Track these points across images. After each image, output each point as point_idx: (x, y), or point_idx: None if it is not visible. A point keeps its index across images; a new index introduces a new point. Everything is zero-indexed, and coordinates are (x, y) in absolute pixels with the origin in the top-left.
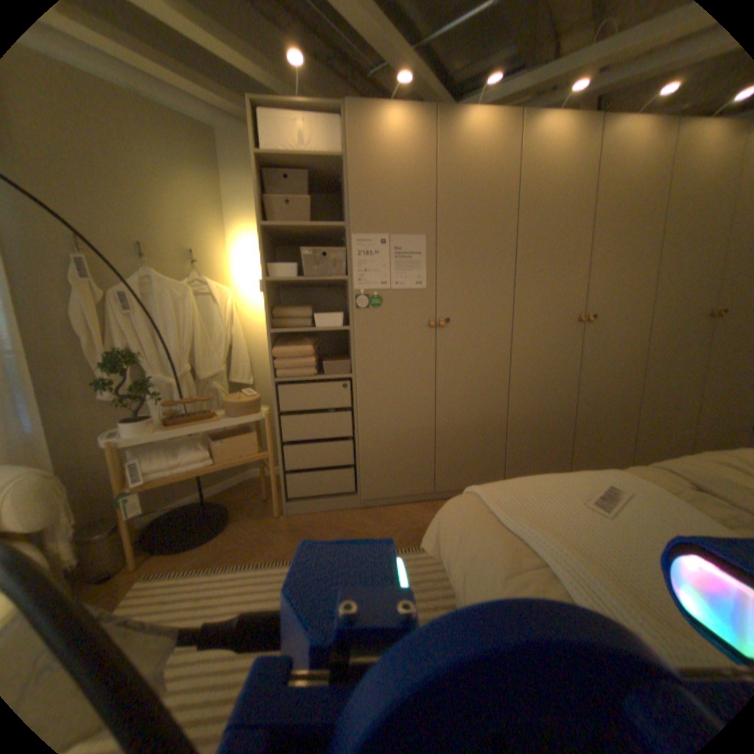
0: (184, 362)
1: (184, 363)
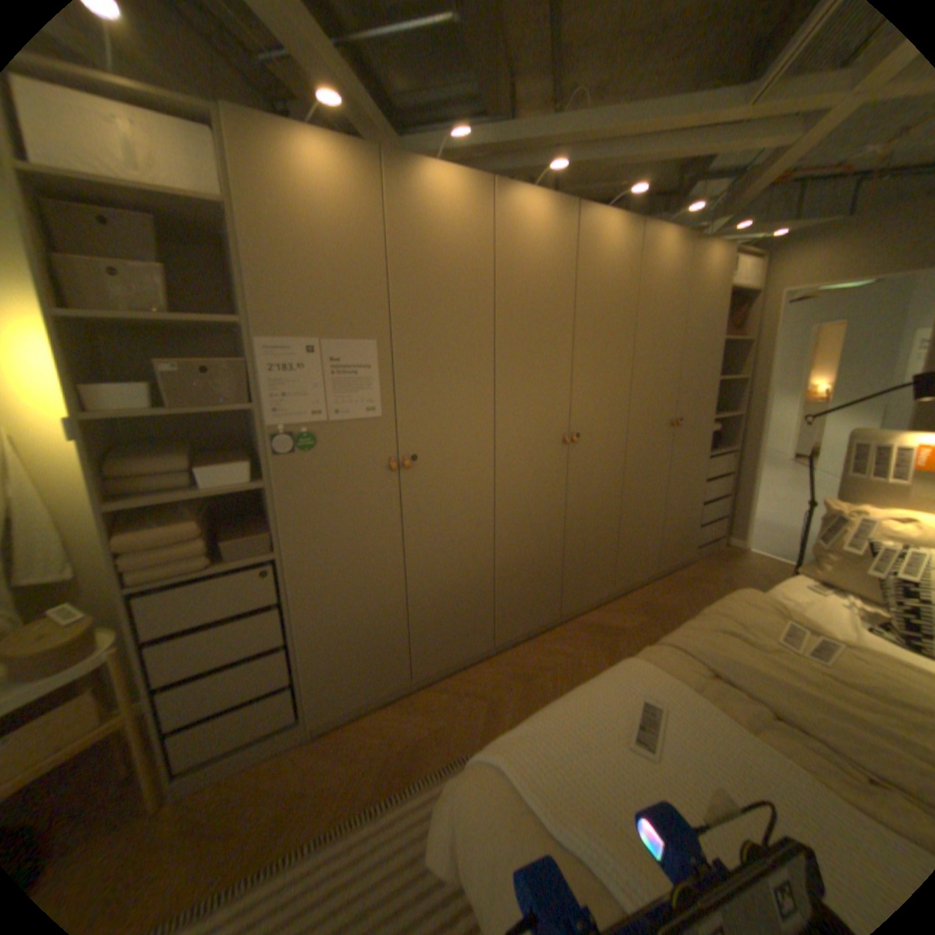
0: None
1: None
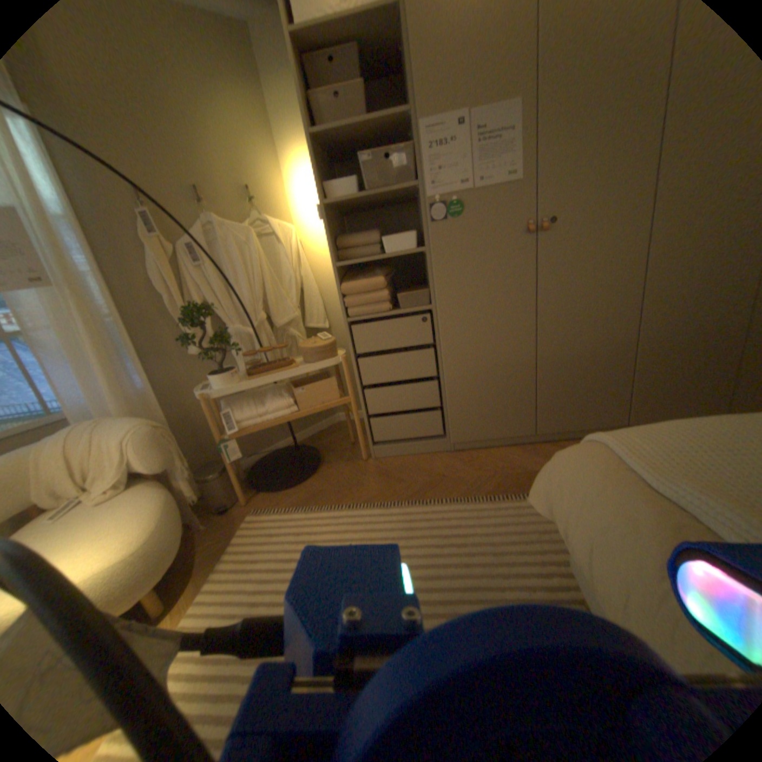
0: (260, 311)
1: (260, 311)
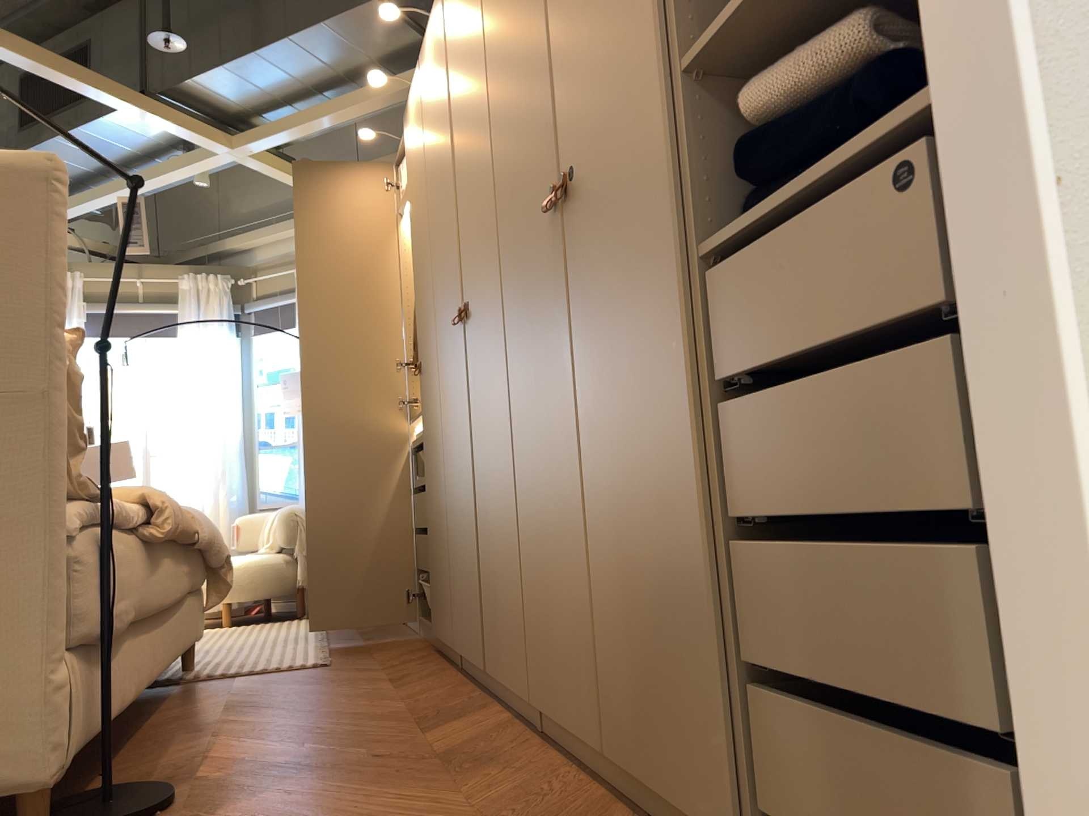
0: None
1: None
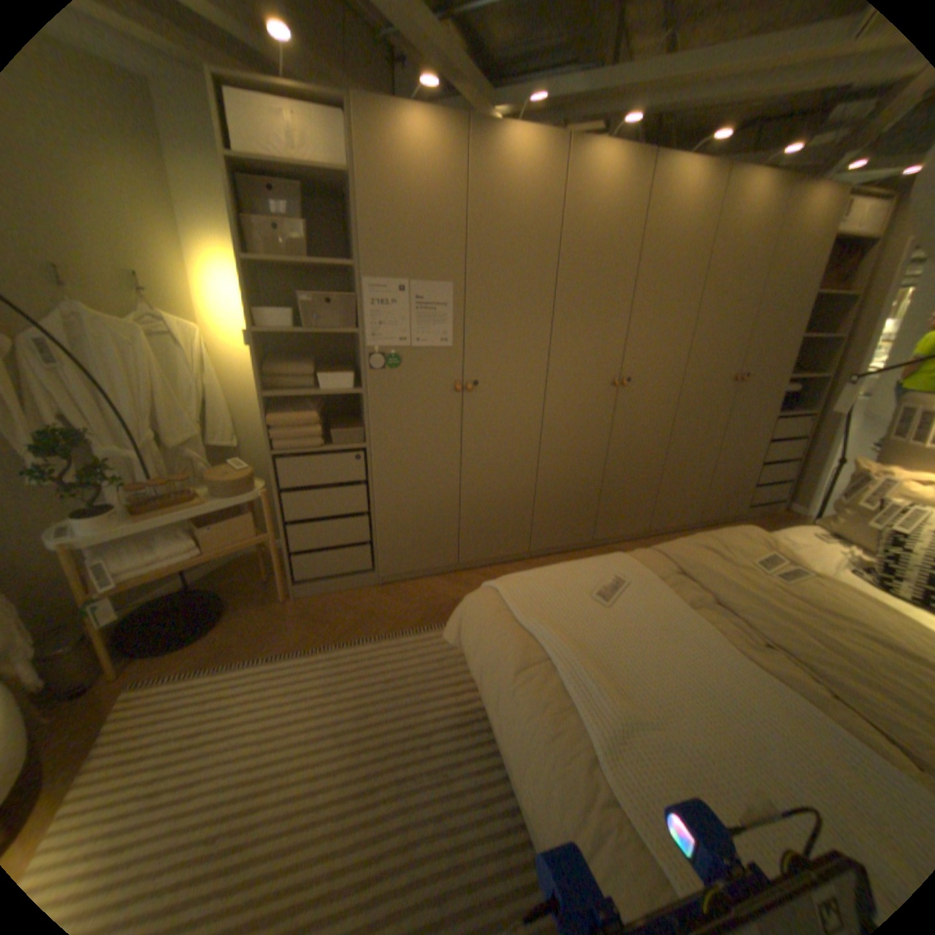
0: (144, 429)
1: (143, 429)
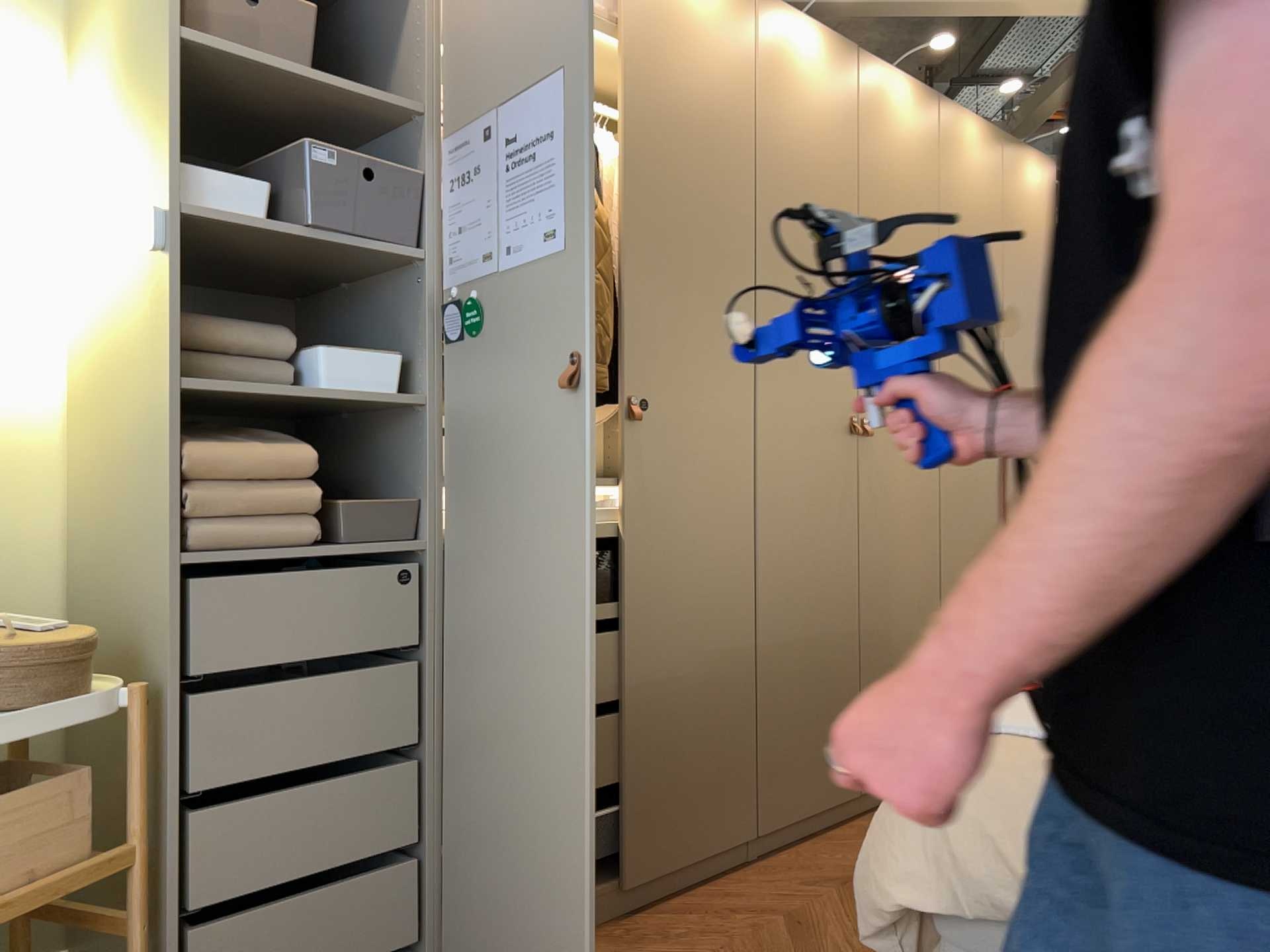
0: None
1: None
